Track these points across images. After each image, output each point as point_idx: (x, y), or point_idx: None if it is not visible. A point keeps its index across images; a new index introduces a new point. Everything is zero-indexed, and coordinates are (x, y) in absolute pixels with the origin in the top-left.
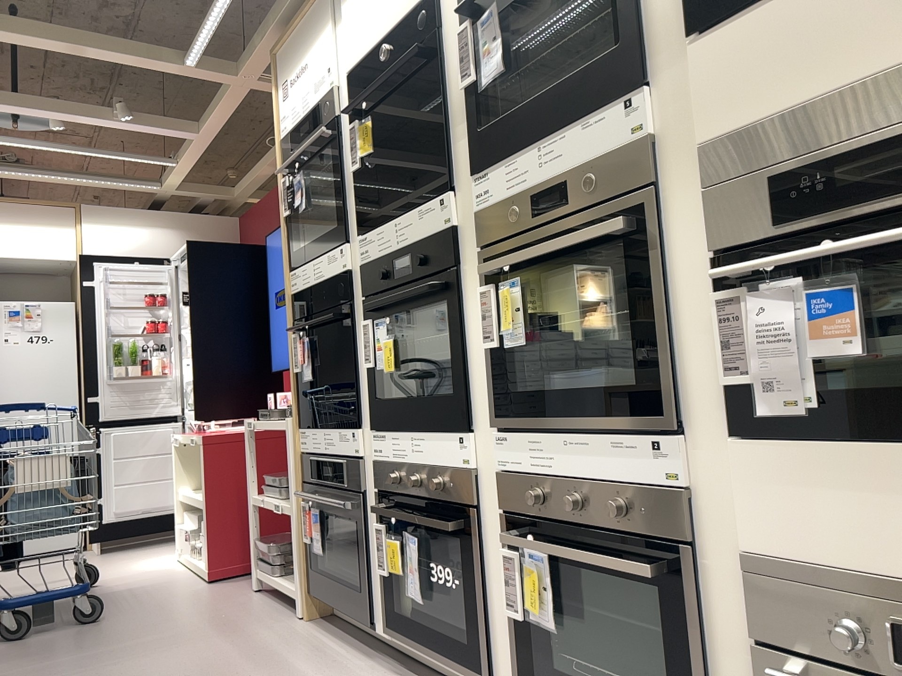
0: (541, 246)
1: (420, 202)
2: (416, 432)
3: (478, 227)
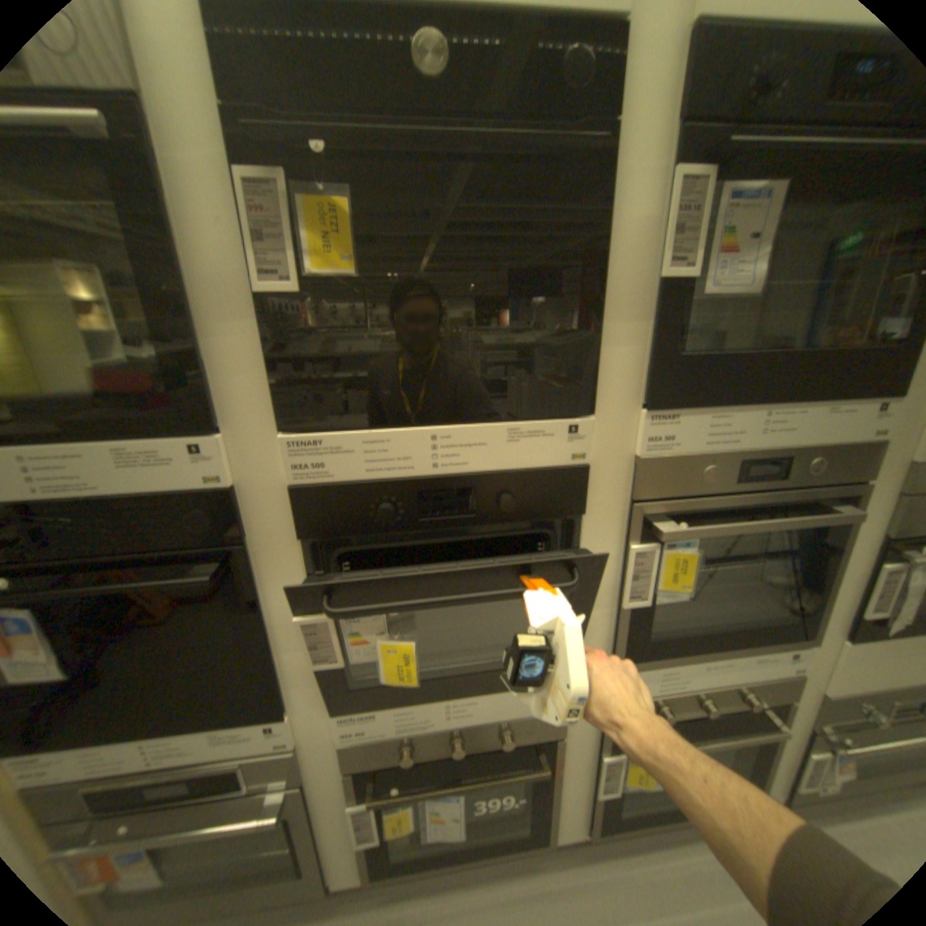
0: (769, 524)
1: (513, 414)
2: (457, 696)
3: (636, 474)
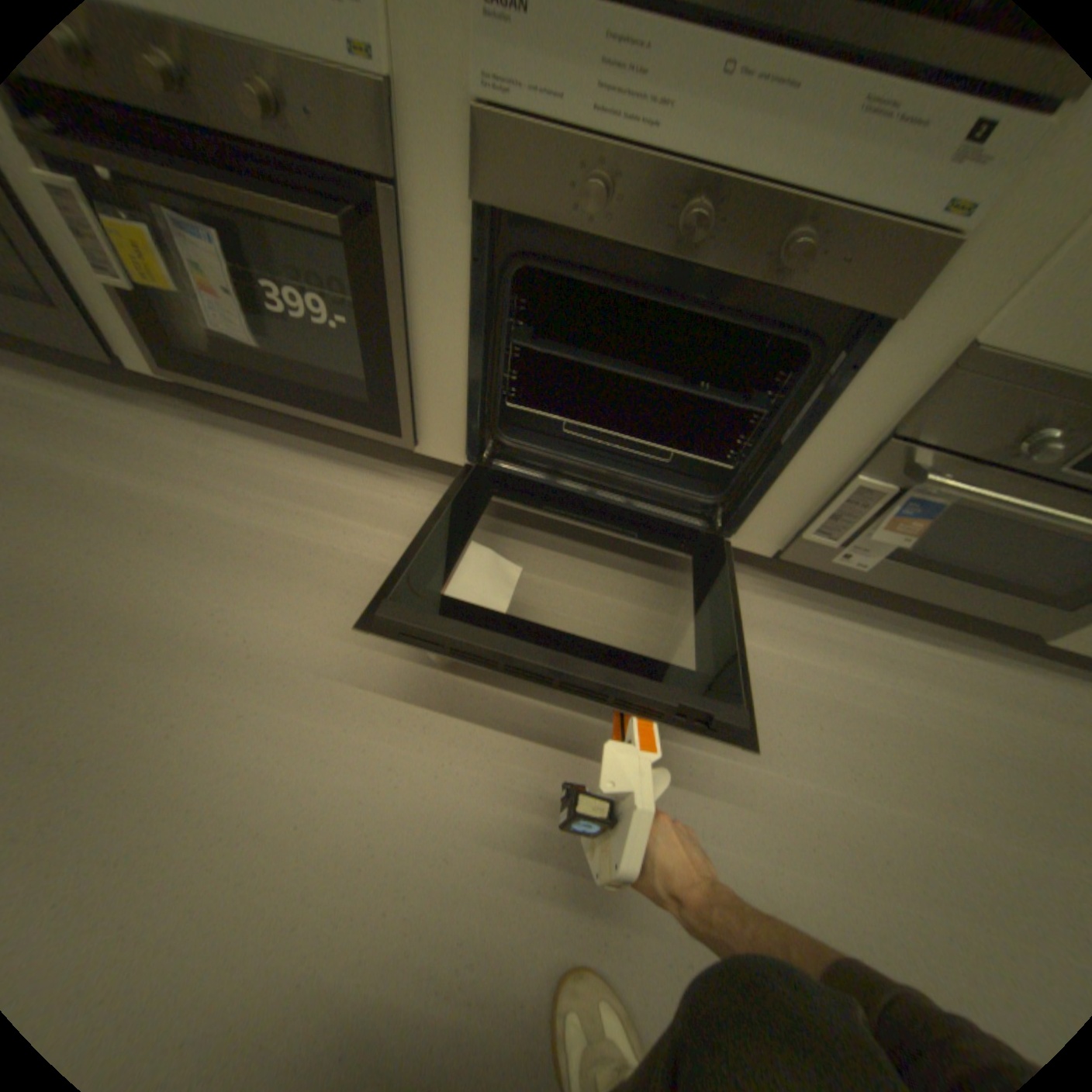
0: None
1: None
2: None
3: None
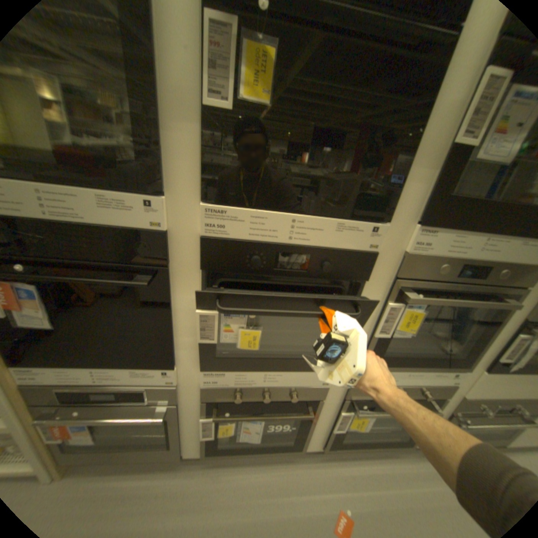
0: (470, 303)
1: (343, 214)
2: (272, 371)
3: (403, 262)
